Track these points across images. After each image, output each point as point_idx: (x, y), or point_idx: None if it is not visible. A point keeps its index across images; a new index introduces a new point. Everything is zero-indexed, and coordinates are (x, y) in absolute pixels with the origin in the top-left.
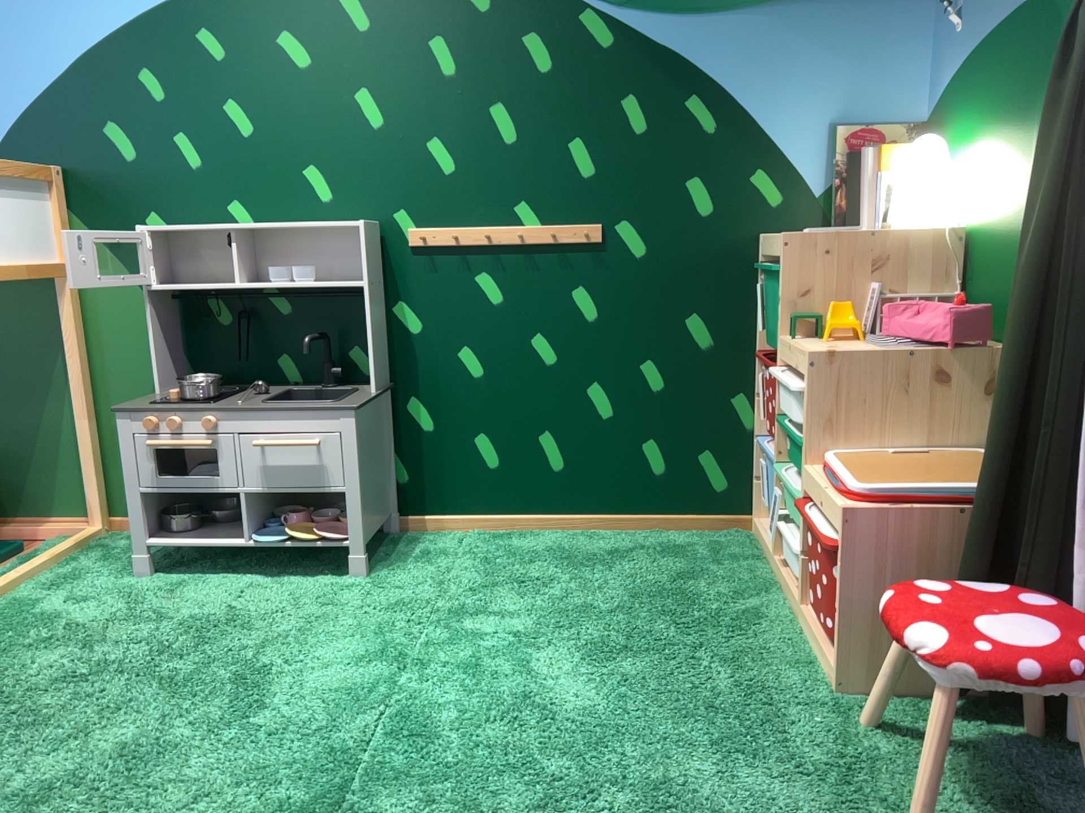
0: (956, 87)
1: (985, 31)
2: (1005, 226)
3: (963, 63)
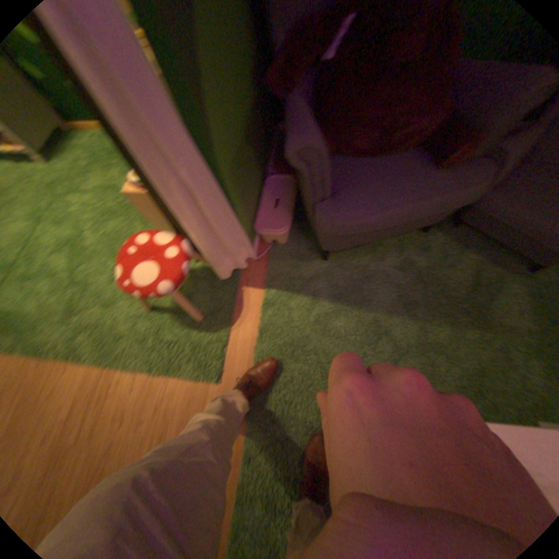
0: None
1: None
2: None
3: None
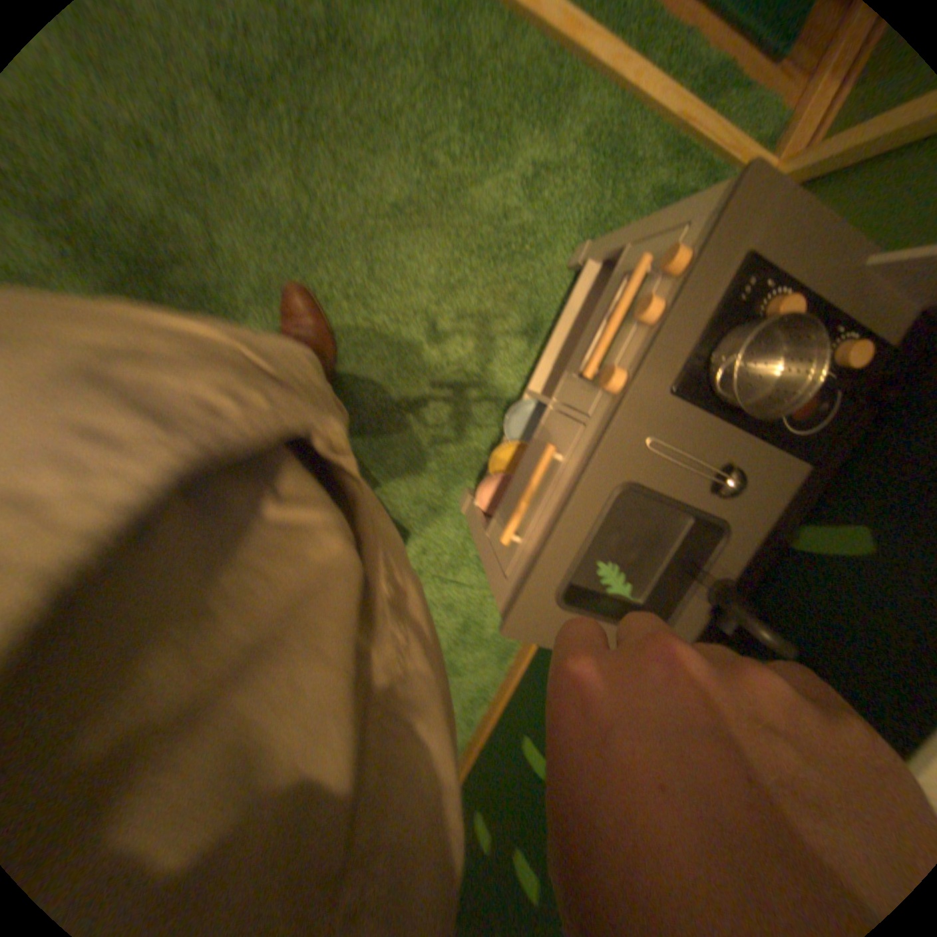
0: None
1: None
2: None
3: None
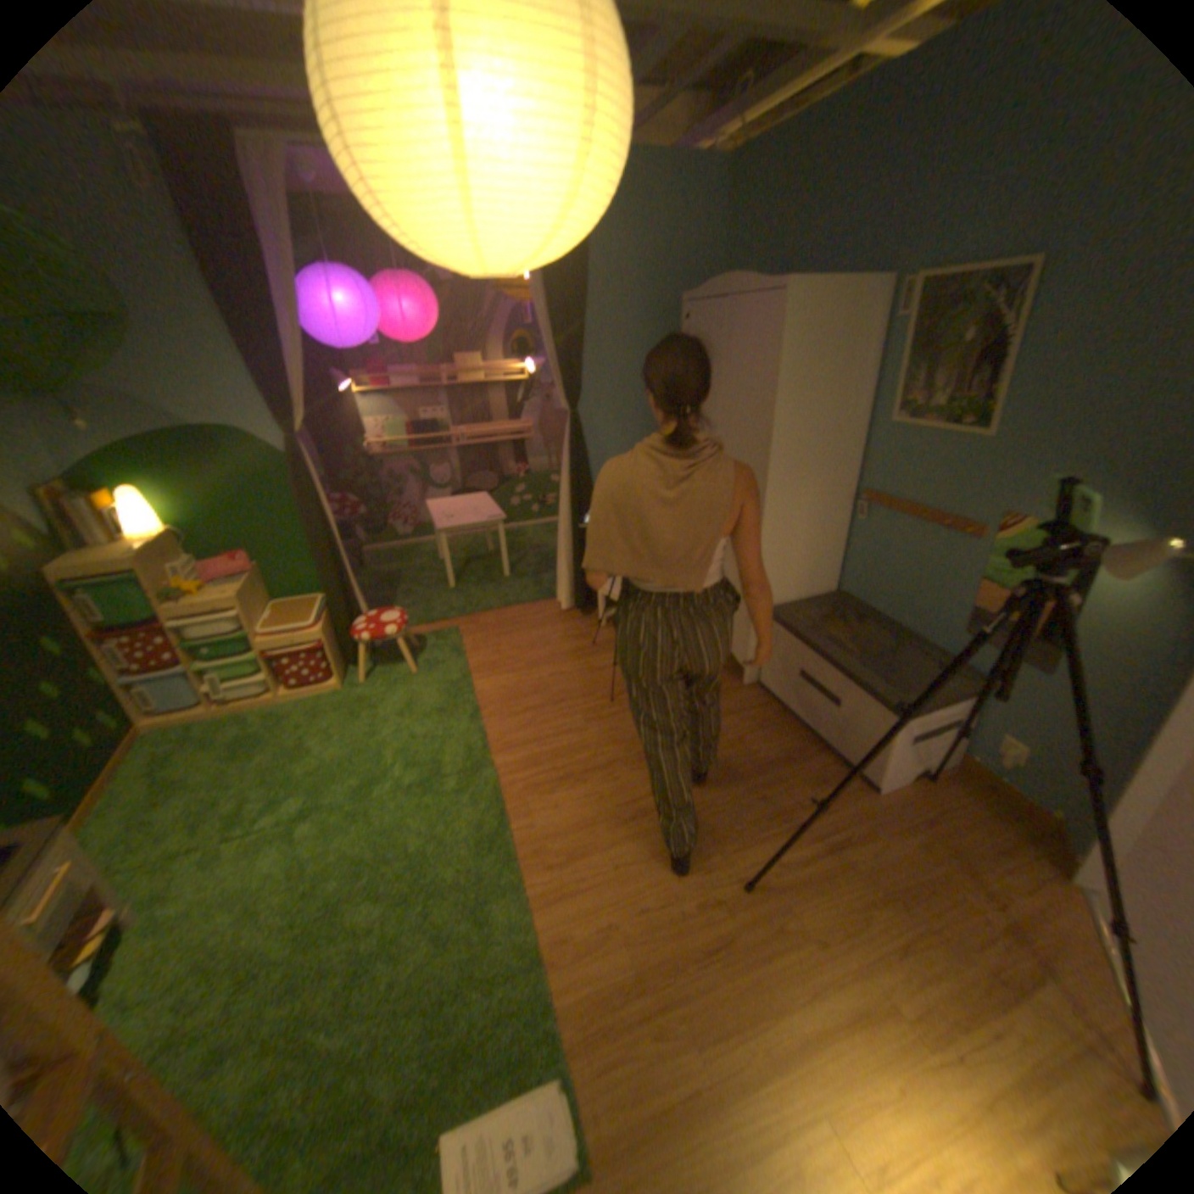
0: (100, 461)
1: (127, 436)
2: (208, 522)
3: (104, 449)
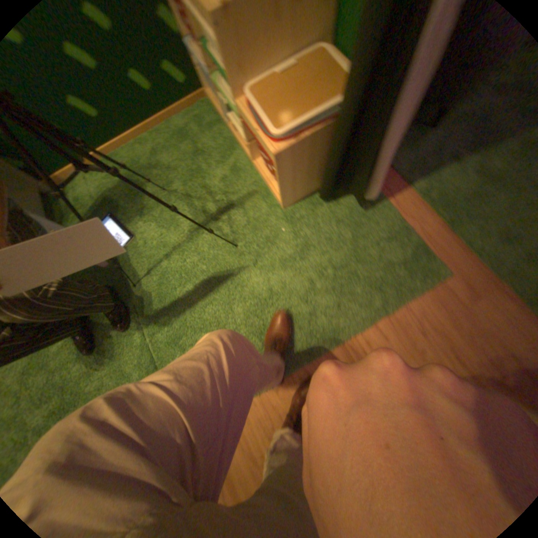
0: None
1: None
2: None
3: None
